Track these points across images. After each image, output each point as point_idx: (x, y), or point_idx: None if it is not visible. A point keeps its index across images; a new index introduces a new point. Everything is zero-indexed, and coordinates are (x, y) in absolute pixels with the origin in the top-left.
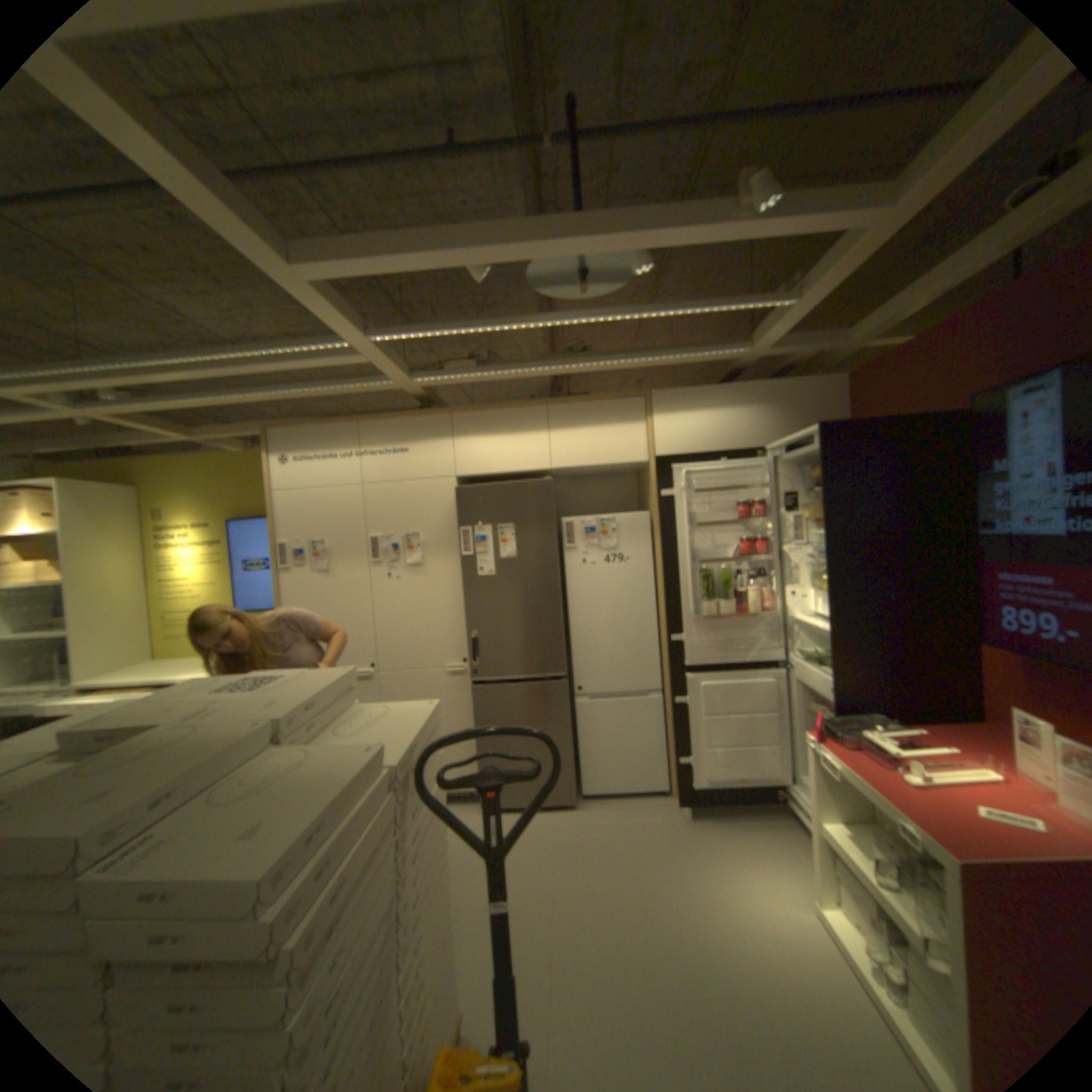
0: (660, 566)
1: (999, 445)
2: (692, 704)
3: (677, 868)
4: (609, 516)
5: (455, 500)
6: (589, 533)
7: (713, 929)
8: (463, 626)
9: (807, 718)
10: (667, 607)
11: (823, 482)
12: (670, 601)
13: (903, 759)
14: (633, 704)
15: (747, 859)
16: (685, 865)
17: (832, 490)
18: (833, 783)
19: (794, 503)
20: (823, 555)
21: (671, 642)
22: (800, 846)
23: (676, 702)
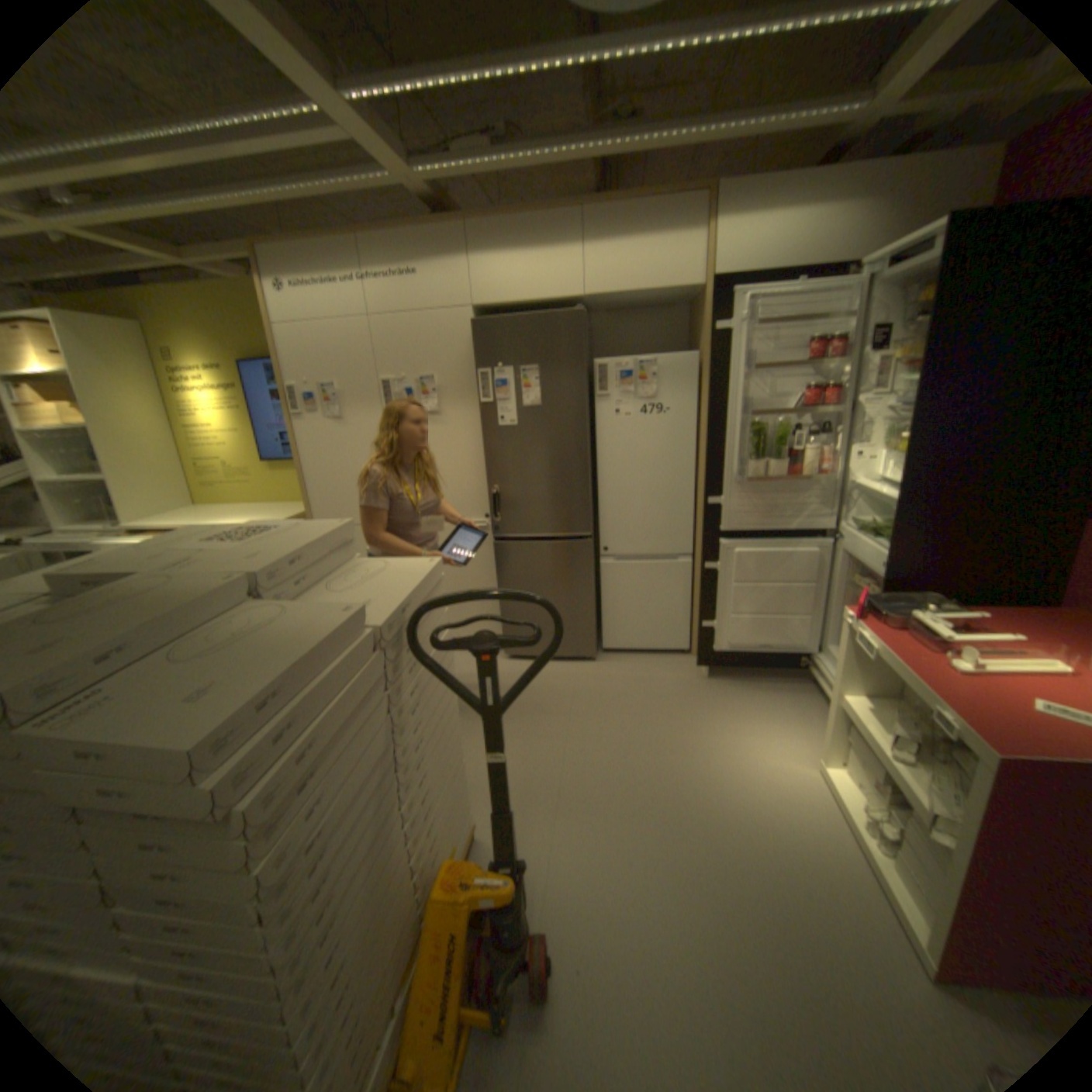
0: (705, 418)
1: None
2: (722, 569)
3: (687, 719)
4: (650, 356)
5: (471, 335)
6: (625, 377)
7: (714, 773)
8: (484, 481)
9: (846, 590)
10: (708, 466)
11: (931, 307)
12: (711, 459)
13: (953, 640)
14: (659, 567)
15: (758, 715)
16: (696, 716)
17: (944, 316)
18: (864, 658)
19: (884, 339)
20: (908, 407)
21: (707, 504)
22: (814, 708)
23: (705, 566)
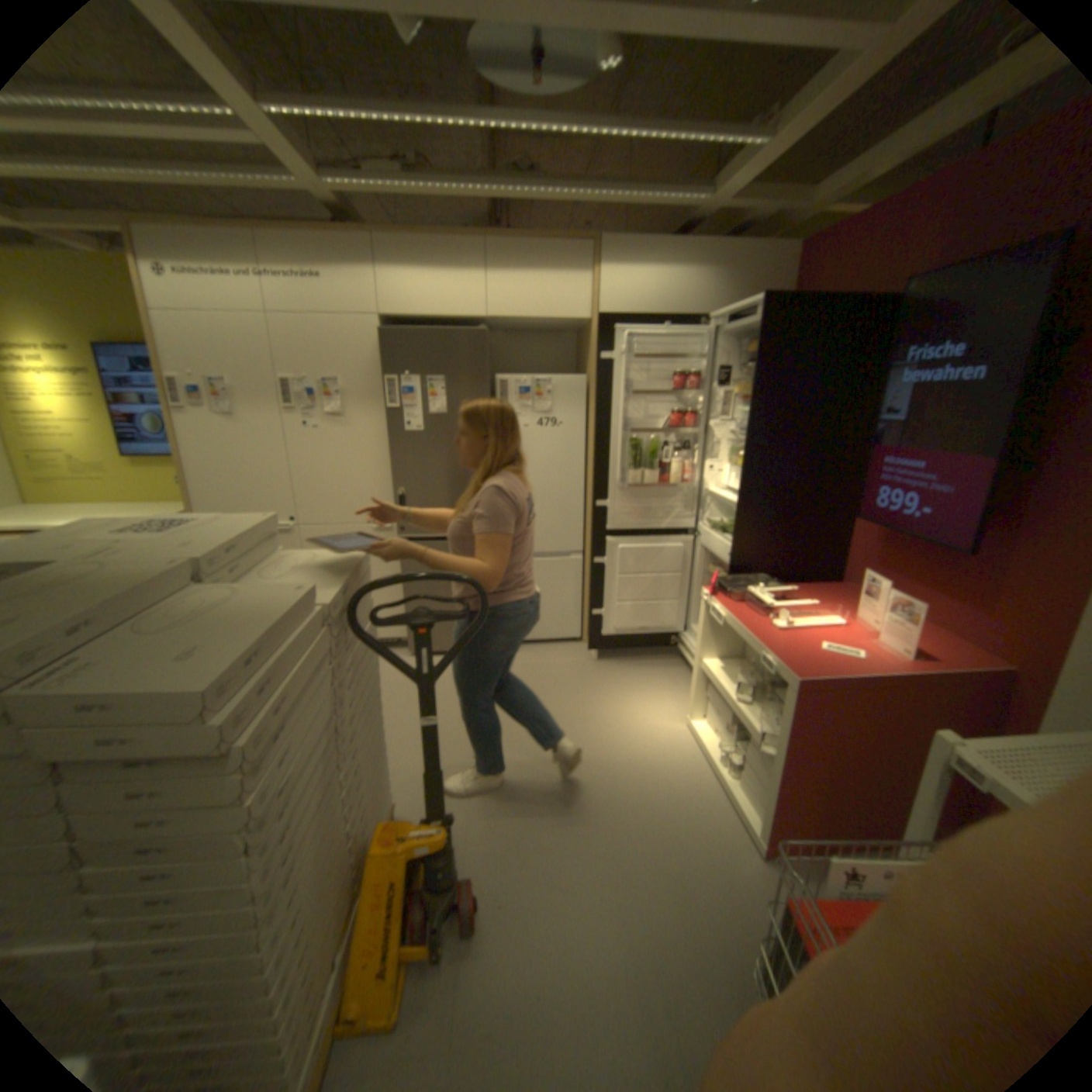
0: (593, 433)
1: (918, 333)
2: (608, 563)
3: (582, 695)
4: (546, 376)
5: (378, 342)
6: (524, 392)
7: (606, 736)
8: (390, 482)
9: (705, 578)
10: (596, 474)
11: (758, 357)
12: (598, 468)
13: (775, 608)
14: (555, 563)
15: (640, 687)
16: (589, 692)
17: (765, 366)
18: (717, 628)
19: (727, 378)
20: (744, 432)
21: (596, 508)
22: (682, 677)
23: (595, 562)
